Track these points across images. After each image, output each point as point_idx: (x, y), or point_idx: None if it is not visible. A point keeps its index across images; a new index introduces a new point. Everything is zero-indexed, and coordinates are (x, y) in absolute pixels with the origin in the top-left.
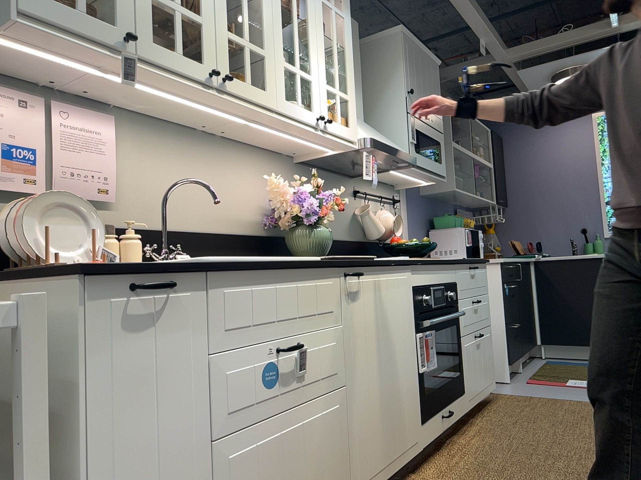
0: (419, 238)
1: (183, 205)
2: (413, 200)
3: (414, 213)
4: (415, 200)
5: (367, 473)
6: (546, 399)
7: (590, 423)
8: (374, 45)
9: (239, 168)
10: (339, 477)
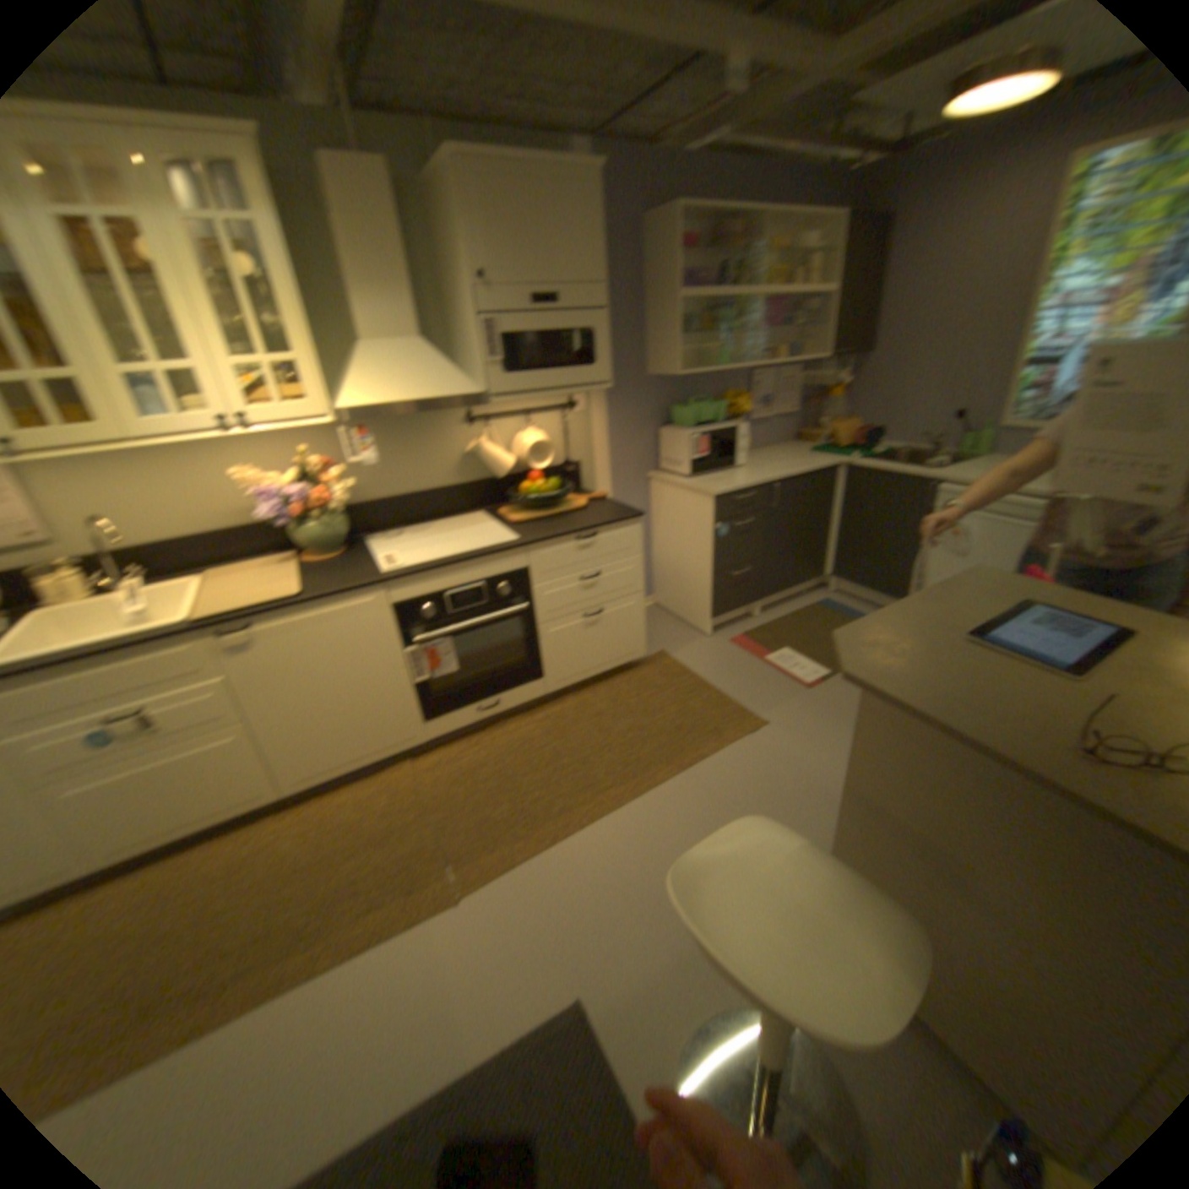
0: (631, 443)
1: (143, 520)
2: (619, 391)
3: (619, 409)
4: (624, 390)
5: (300, 778)
6: (694, 682)
7: (661, 745)
8: (434, 180)
9: (217, 456)
10: (245, 788)
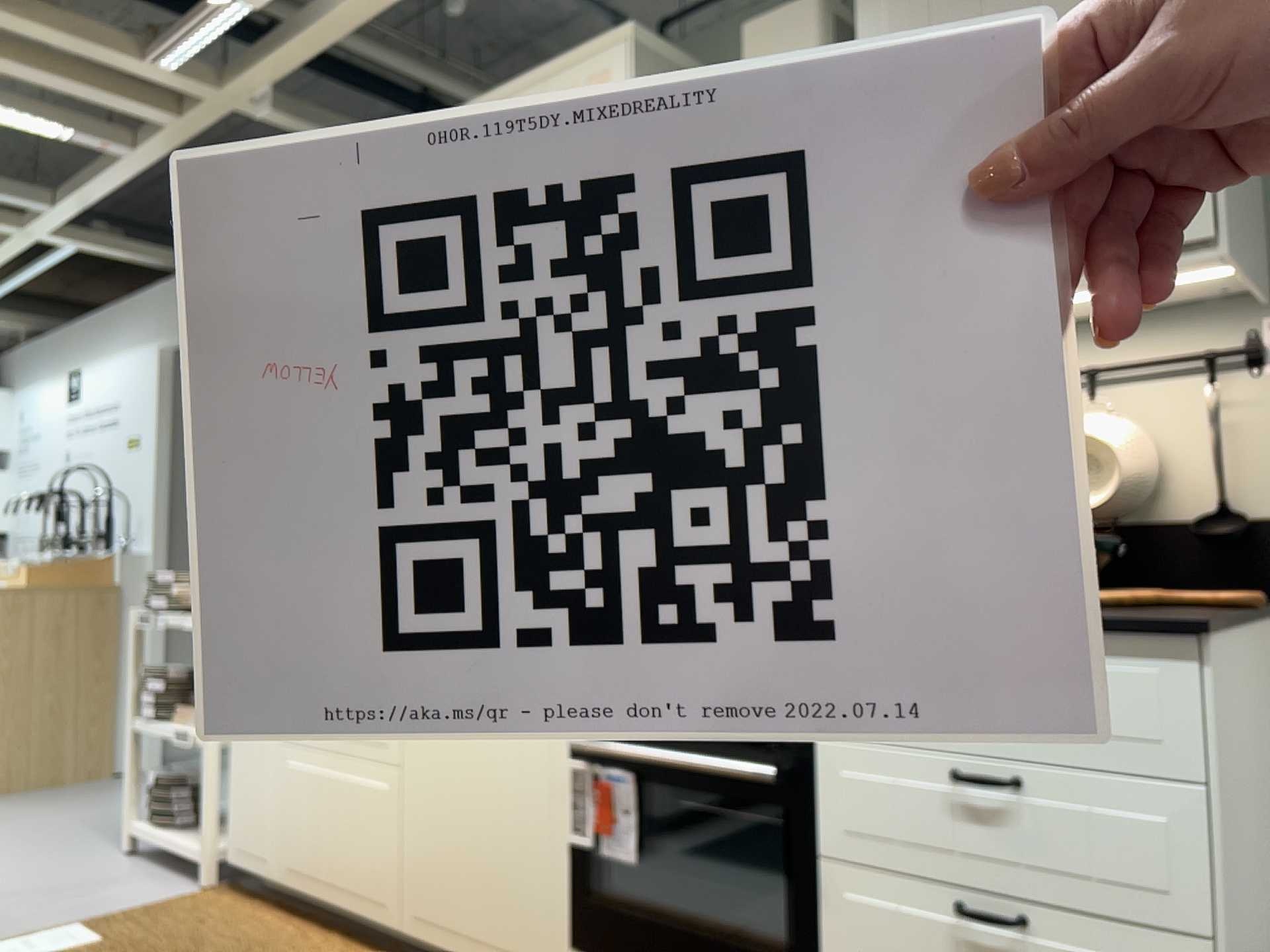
0: None
1: None
2: None
3: None
4: None
5: (424, 911)
6: None
7: None
8: None
9: None
10: (381, 875)
